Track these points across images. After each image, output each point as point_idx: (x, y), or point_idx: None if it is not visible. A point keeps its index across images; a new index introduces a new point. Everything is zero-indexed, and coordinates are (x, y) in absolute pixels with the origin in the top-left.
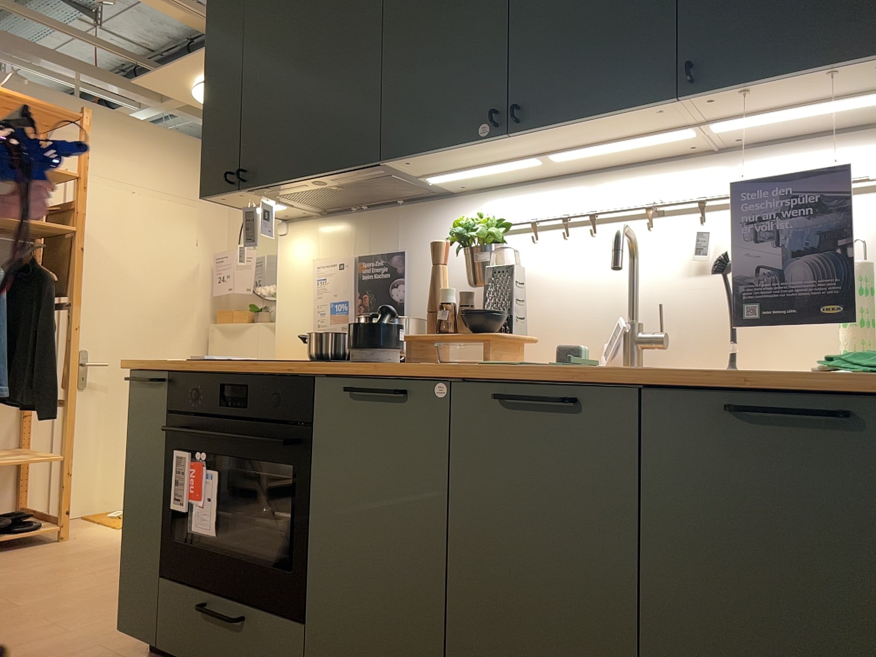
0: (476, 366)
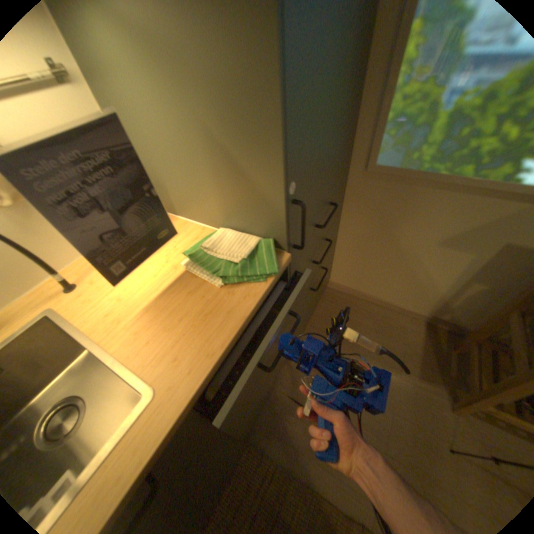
0: None
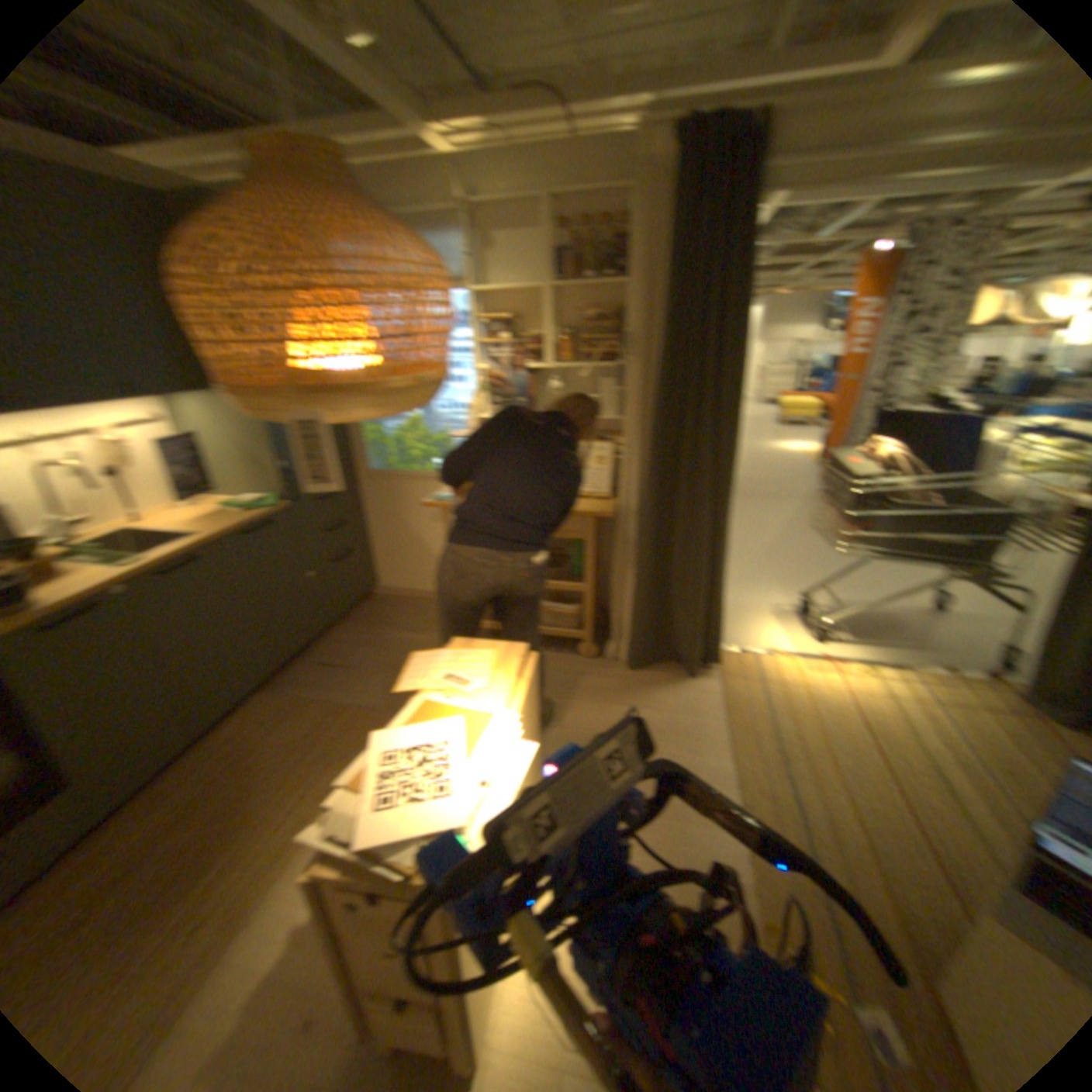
0: (123, 570)
